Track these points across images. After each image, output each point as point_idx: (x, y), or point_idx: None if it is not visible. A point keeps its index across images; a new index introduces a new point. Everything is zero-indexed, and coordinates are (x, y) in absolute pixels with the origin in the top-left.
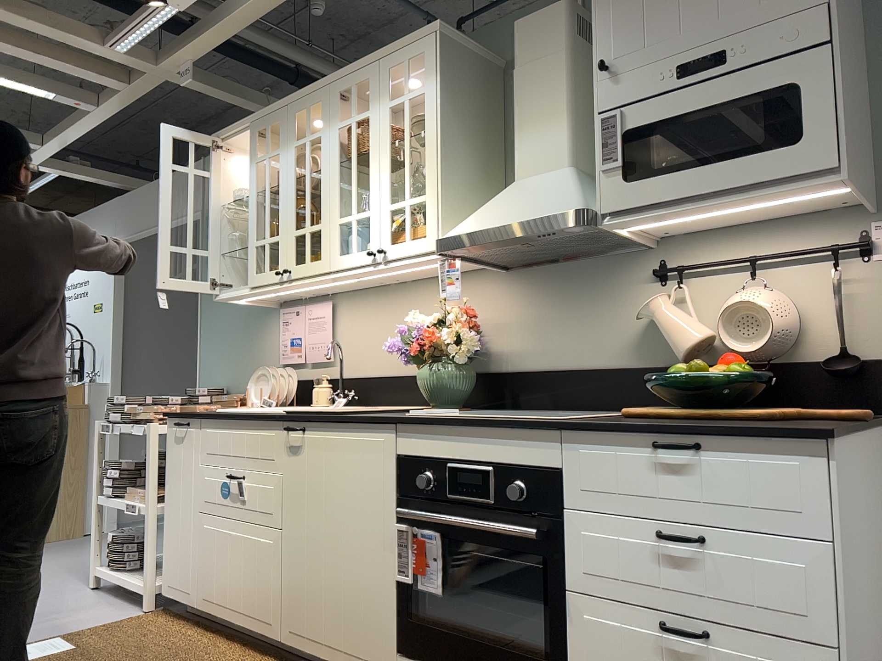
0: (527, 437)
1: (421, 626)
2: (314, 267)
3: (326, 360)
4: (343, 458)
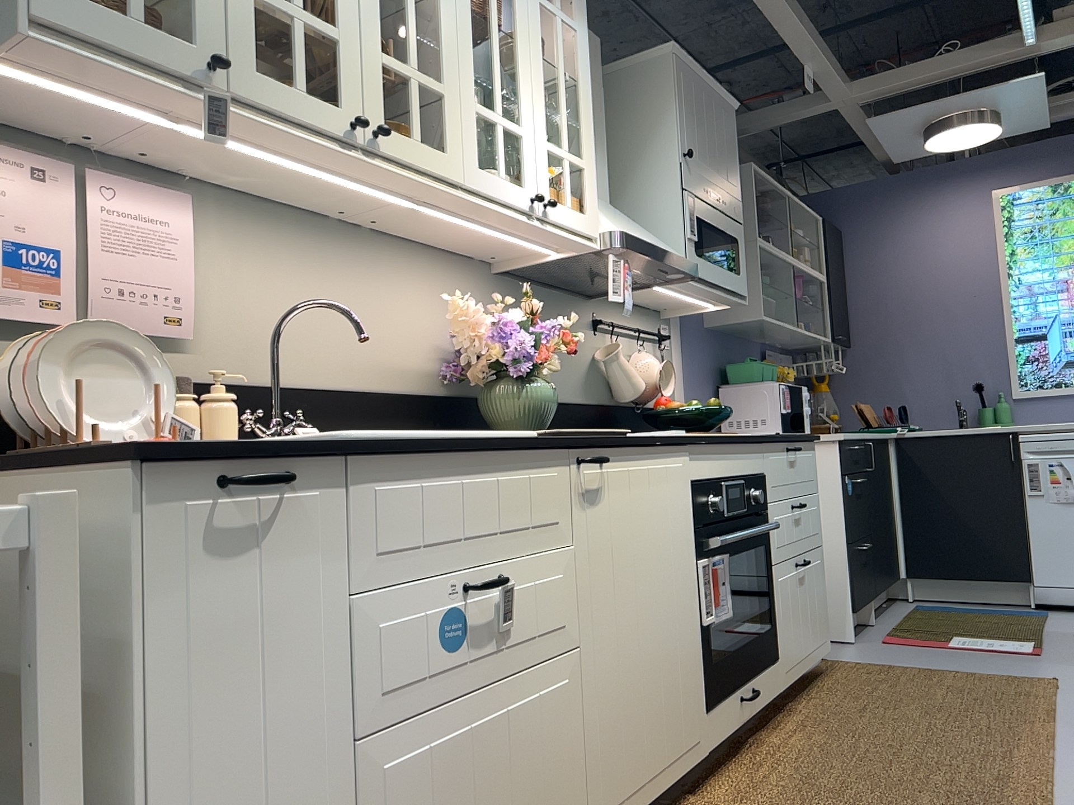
0: (753, 450)
1: (720, 661)
2: (436, 162)
3: (168, 333)
4: (651, 496)
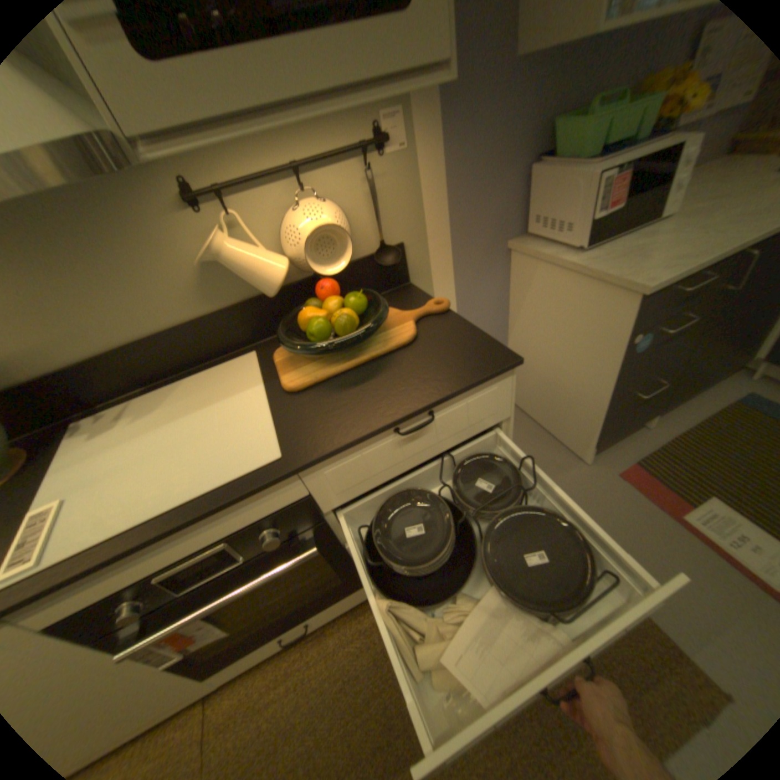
0: (253, 497)
1: (215, 656)
2: None
3: None
4: None
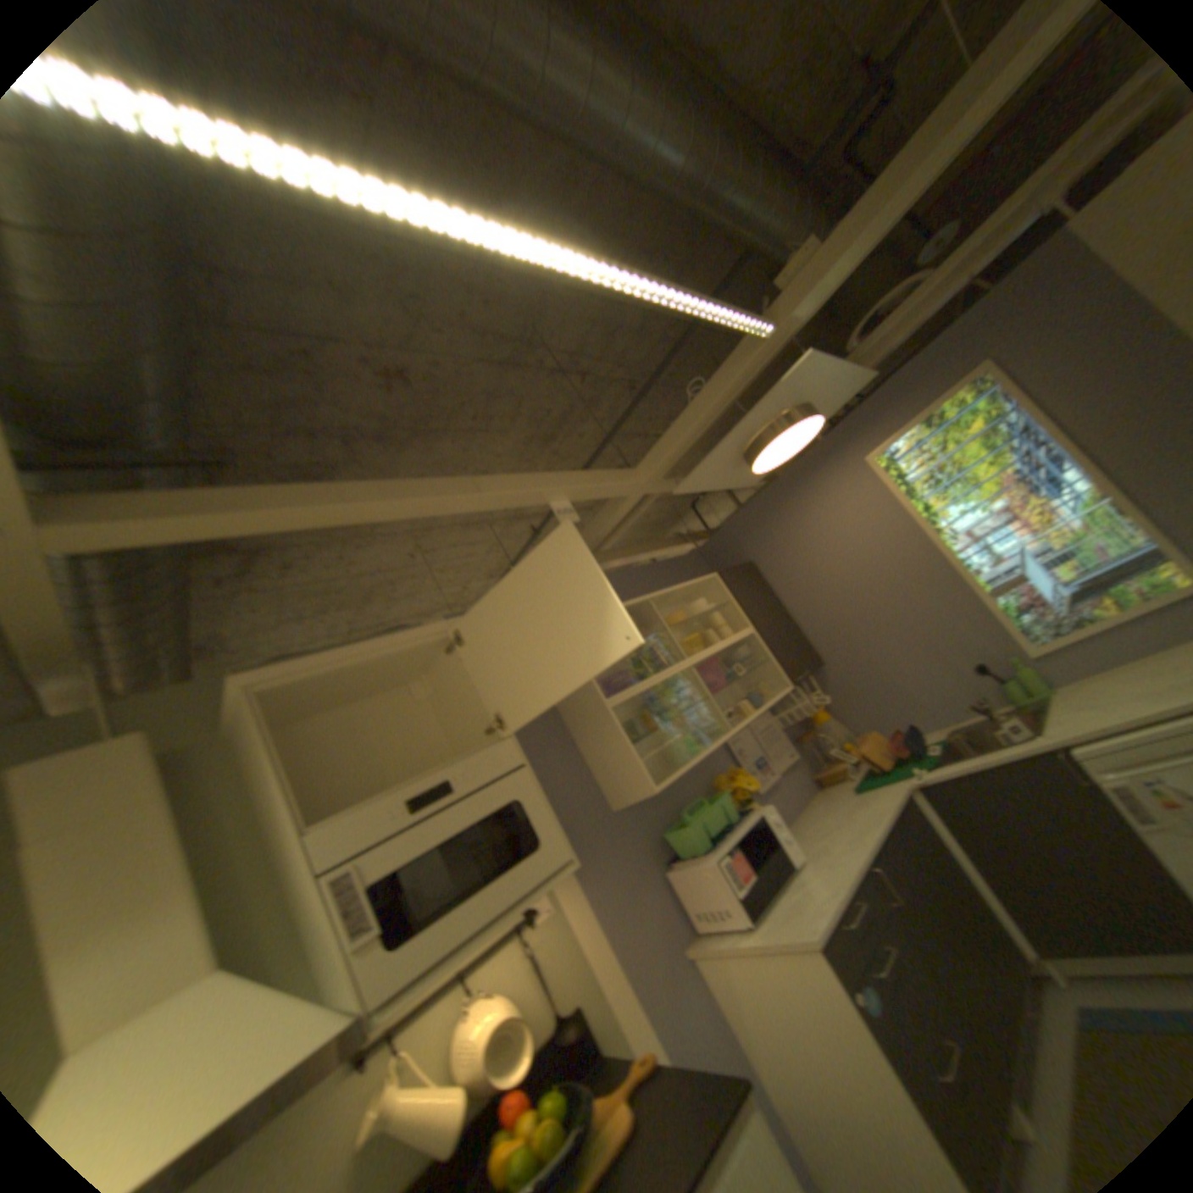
0: None
1: None
2: None
3: None
4: None
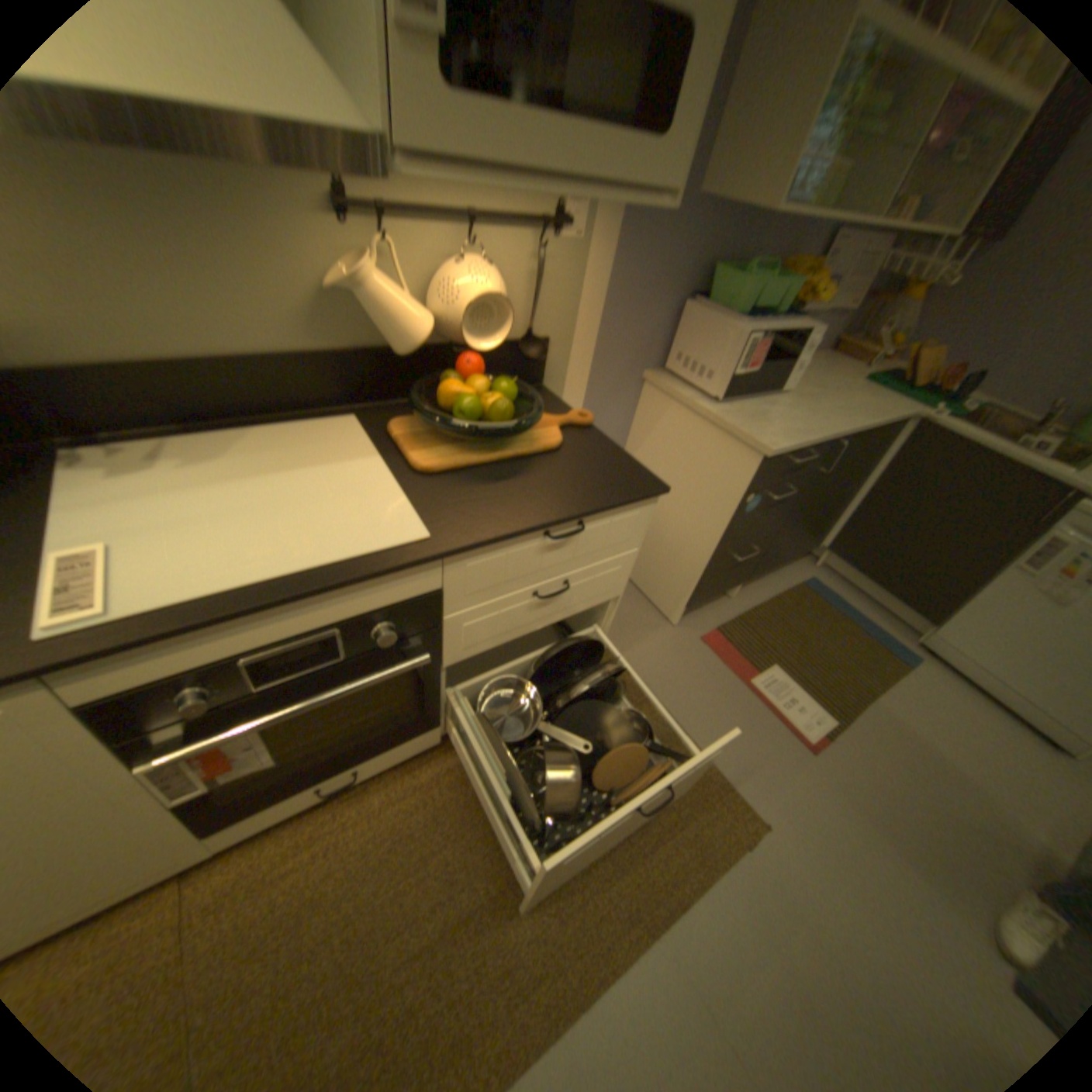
0: (392, 576)
1: (240, 797)
2: None
3: None
4: None
